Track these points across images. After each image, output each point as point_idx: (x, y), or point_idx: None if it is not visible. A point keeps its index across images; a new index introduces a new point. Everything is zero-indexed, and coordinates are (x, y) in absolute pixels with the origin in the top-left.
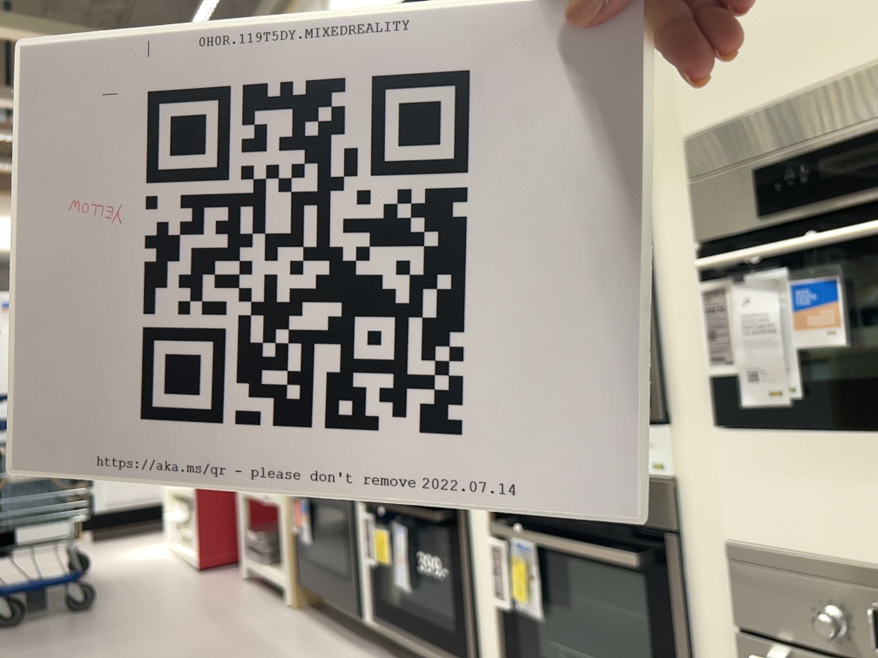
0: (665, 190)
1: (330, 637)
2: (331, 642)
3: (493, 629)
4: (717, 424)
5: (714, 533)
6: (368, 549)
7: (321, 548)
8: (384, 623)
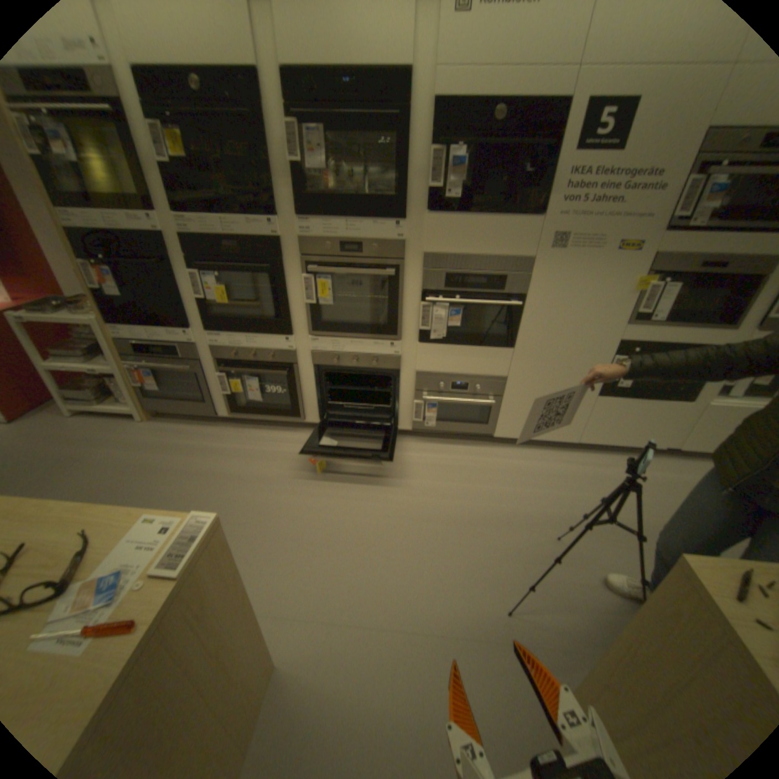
0: (410, 268)
1: (192, 428)
2: (196, 430)
3: (311, 405)
4: (415, 342)
5: (408, 369)
6: (217, 388)
7: (159, 391)
8: (237, 415)
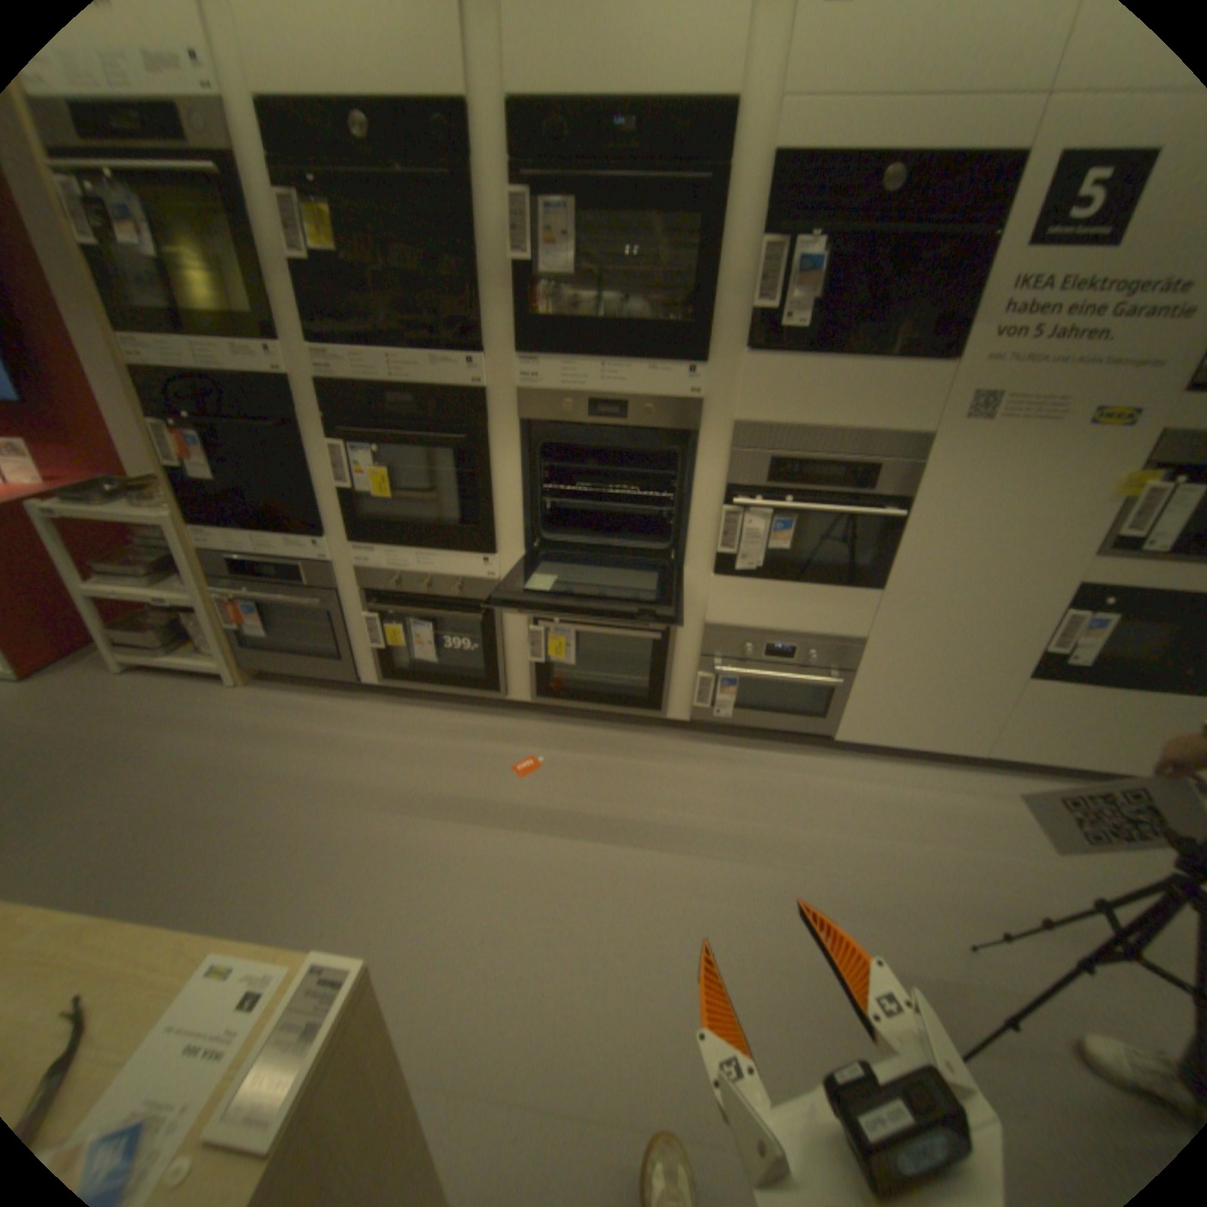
0: (709, 447)
1: (317, 701)
2: (324, 705)
3: (519, 672)
4: (708, 573)
5: (692, 619)
6: (364, 637)
7: (268, 637)
8: (393, 683)
